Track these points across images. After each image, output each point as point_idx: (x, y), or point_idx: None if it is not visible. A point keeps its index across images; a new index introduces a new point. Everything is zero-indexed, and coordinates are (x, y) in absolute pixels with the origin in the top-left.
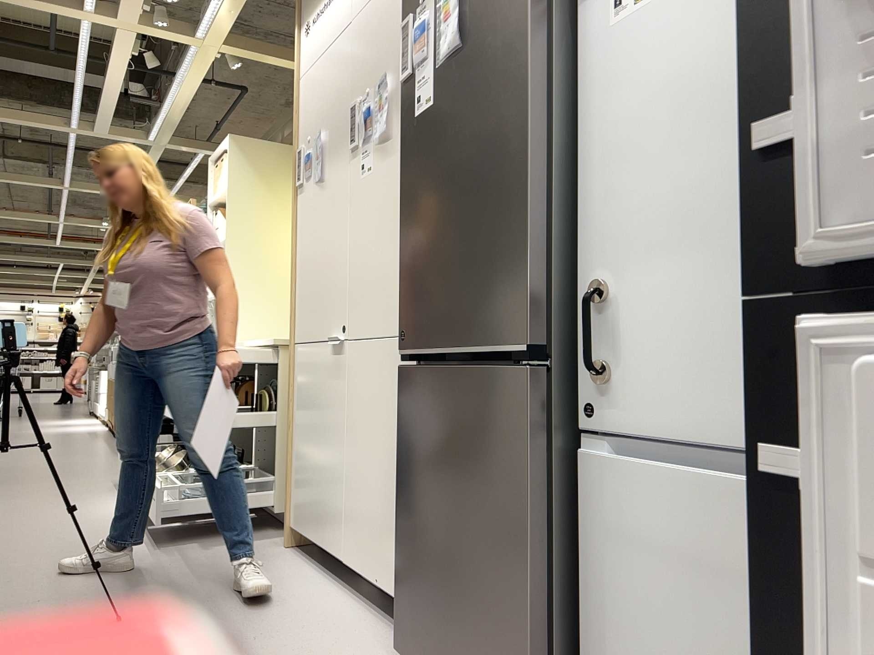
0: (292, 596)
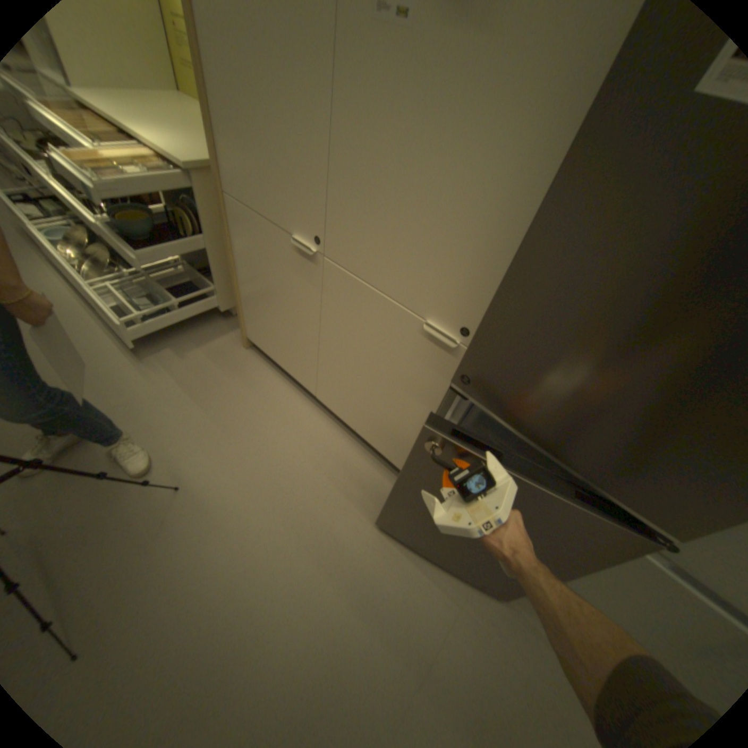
0: (286, 421)
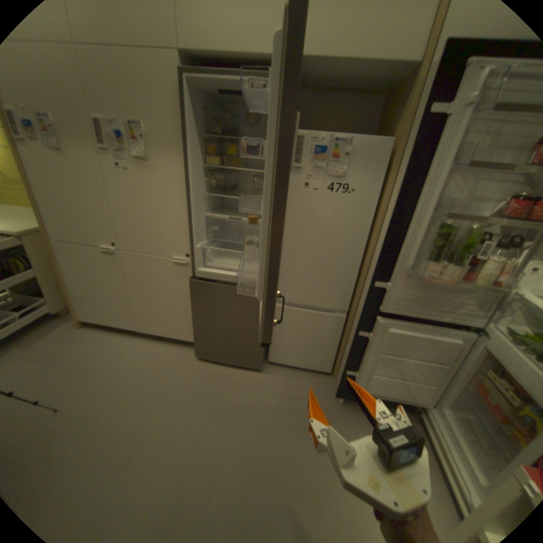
0: (121, 352)
